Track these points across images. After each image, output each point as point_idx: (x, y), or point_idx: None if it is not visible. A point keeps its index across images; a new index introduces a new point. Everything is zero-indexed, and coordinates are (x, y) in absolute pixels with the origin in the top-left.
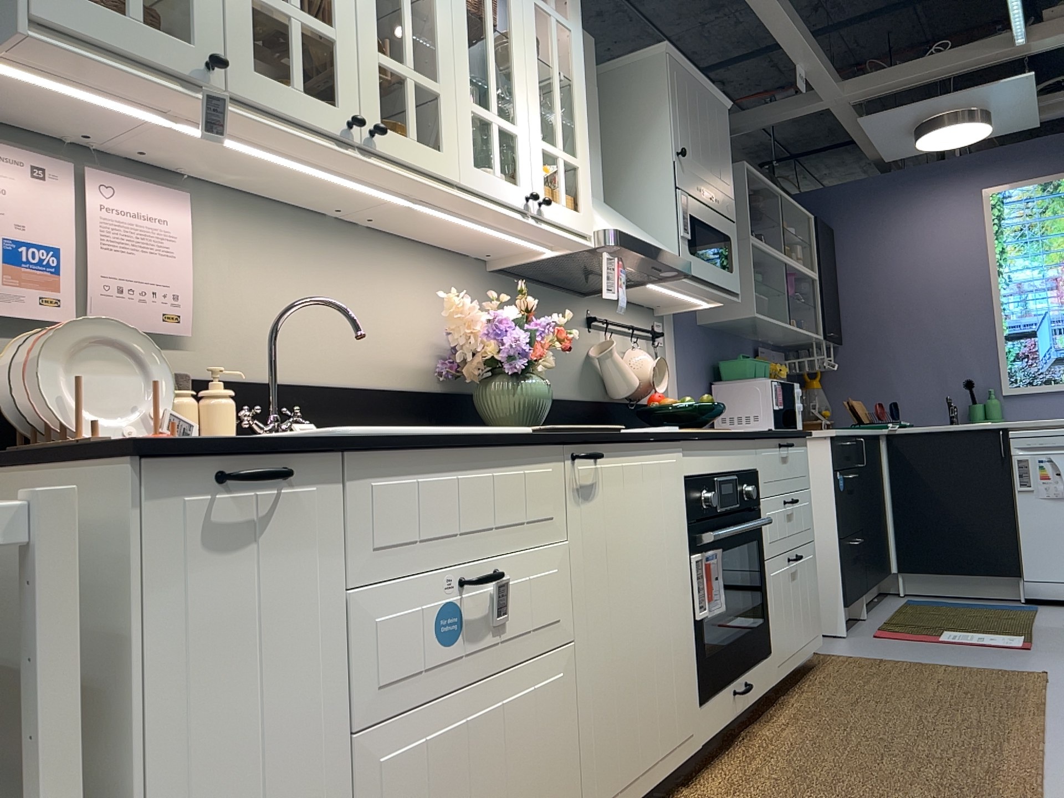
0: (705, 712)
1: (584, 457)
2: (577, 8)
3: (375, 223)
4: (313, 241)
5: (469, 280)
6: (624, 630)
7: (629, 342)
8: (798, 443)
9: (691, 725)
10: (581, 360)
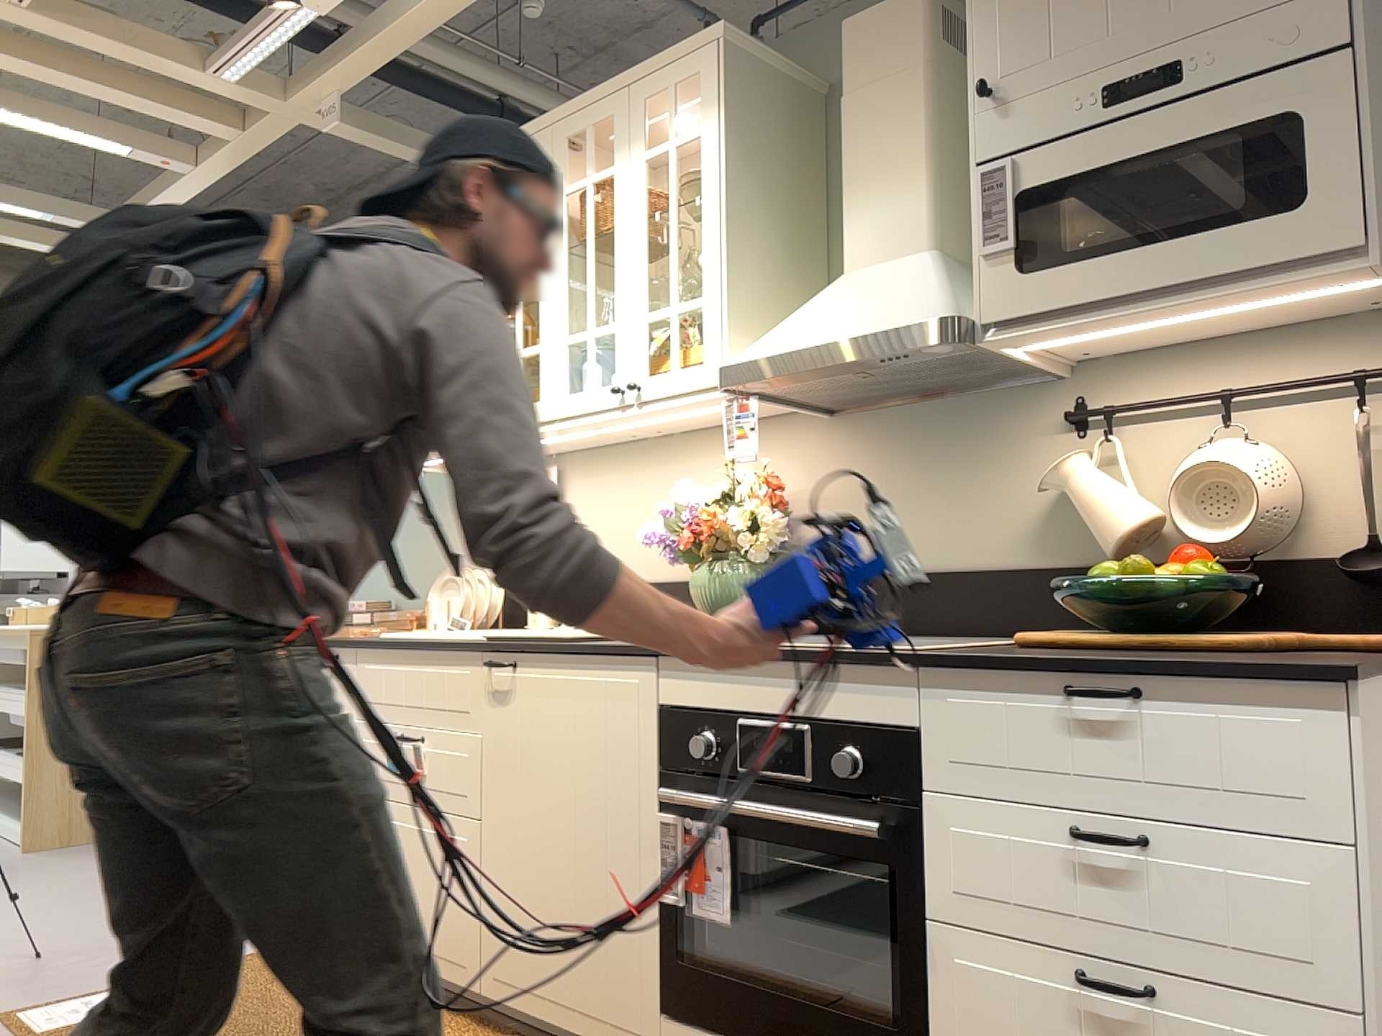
0: (674, 1034)
1: (484, 663)
2: (710, 96)
3: (667, 429)
4: (635, 463)
5: (797, 439)
6: (534, 843)
7: (1234, 424)
8: (1227, 694)
9: (634, 1020)
10: (1037, 495)
